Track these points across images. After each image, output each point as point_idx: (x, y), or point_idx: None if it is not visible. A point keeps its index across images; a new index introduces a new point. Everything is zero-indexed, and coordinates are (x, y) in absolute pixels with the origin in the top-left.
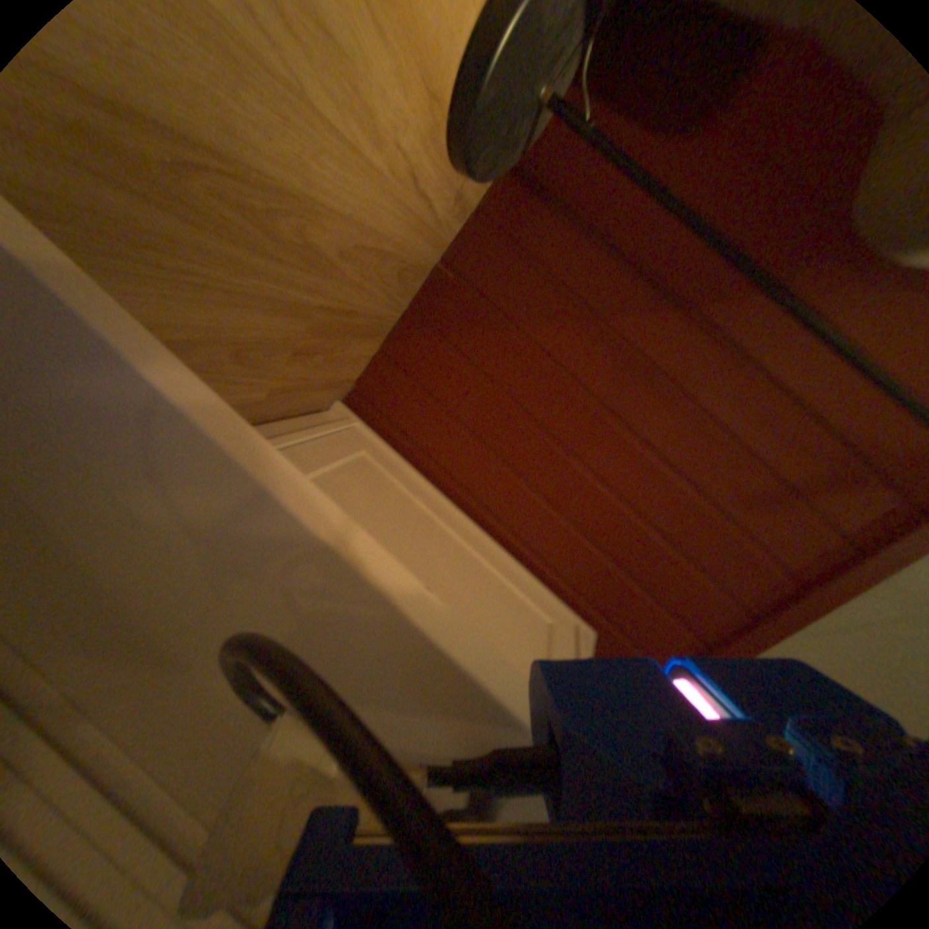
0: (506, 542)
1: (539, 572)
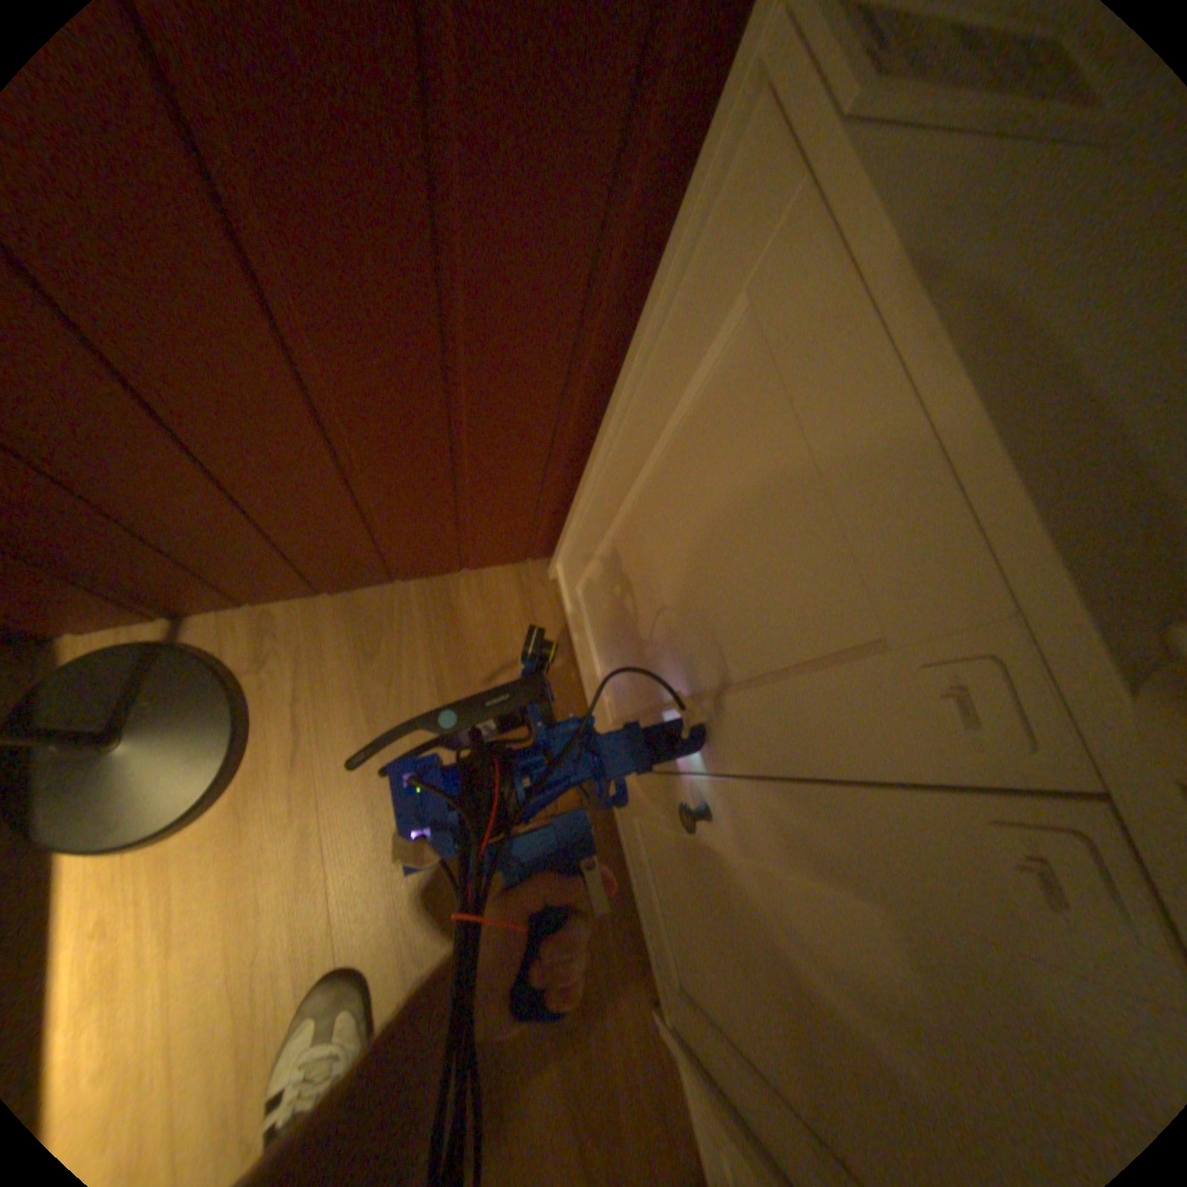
0: (591, 355)
1: (622, 251)
